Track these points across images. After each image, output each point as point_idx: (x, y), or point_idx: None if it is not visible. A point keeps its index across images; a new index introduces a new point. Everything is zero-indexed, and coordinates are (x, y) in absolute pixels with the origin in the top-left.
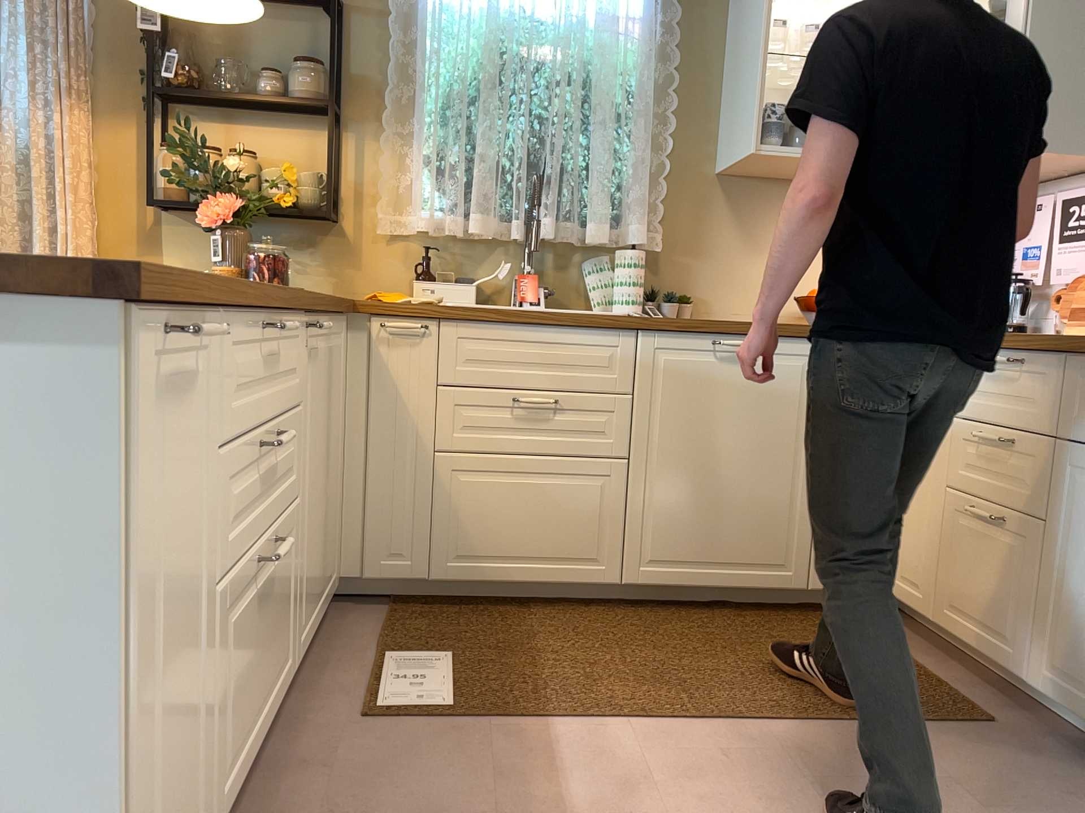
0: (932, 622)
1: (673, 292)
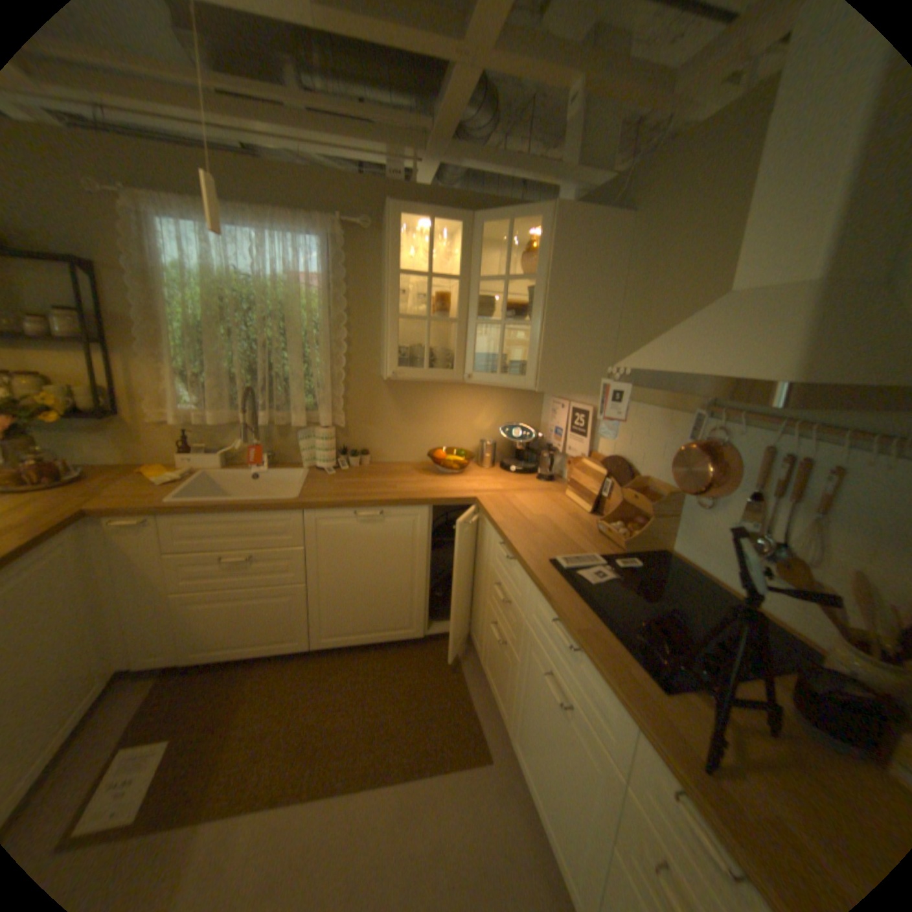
0: (482, 666)
1: (358, 448)
